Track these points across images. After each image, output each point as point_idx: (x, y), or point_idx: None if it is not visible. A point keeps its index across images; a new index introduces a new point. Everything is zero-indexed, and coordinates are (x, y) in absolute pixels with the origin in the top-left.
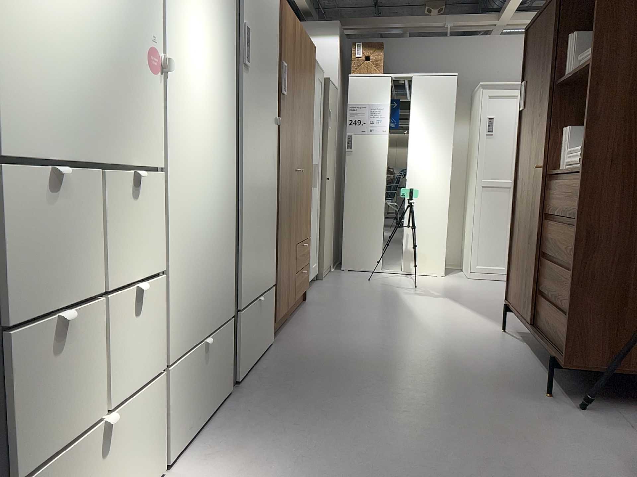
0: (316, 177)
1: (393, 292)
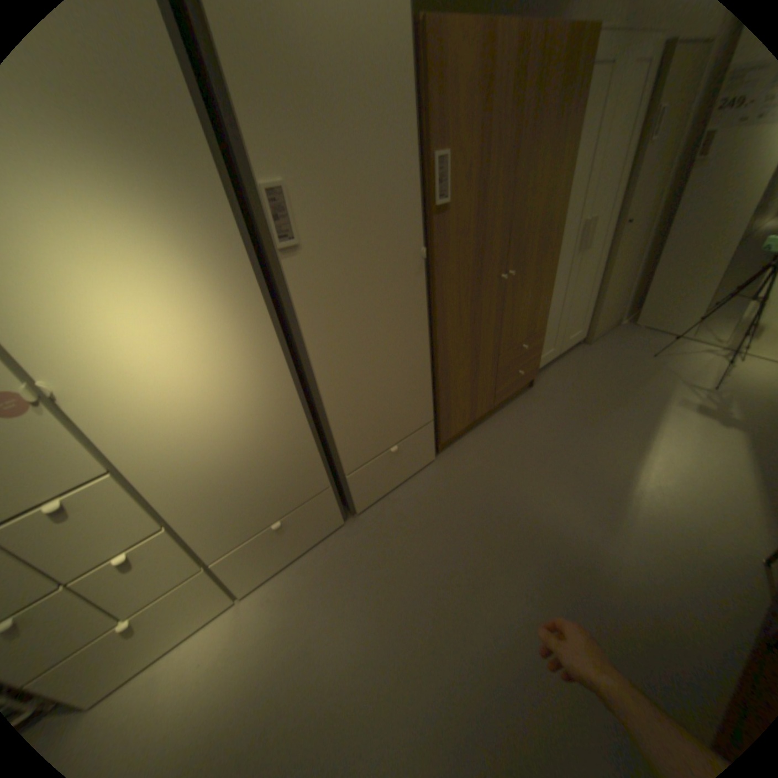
0: (601, 230)
1: (667, 392)
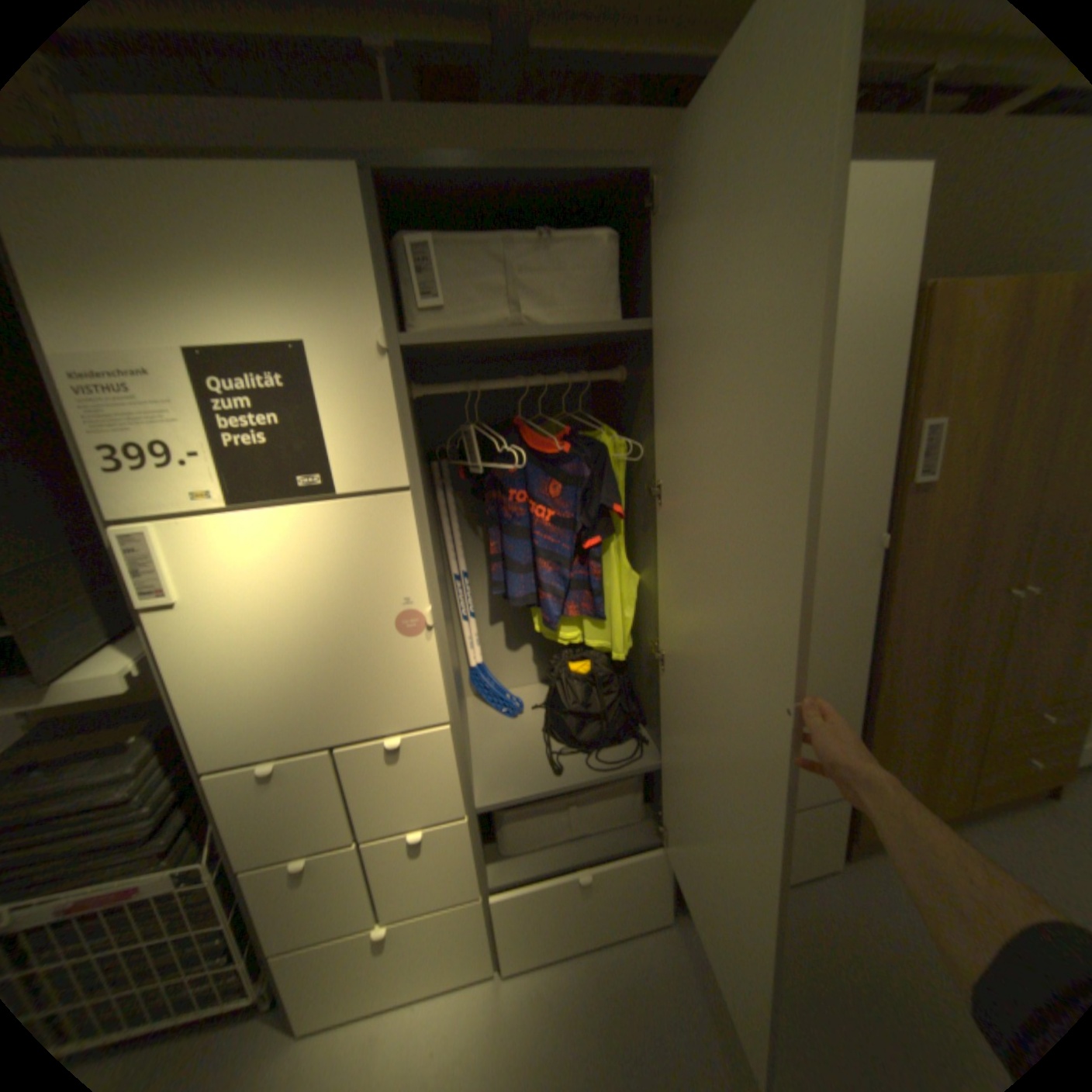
0: None
1: None
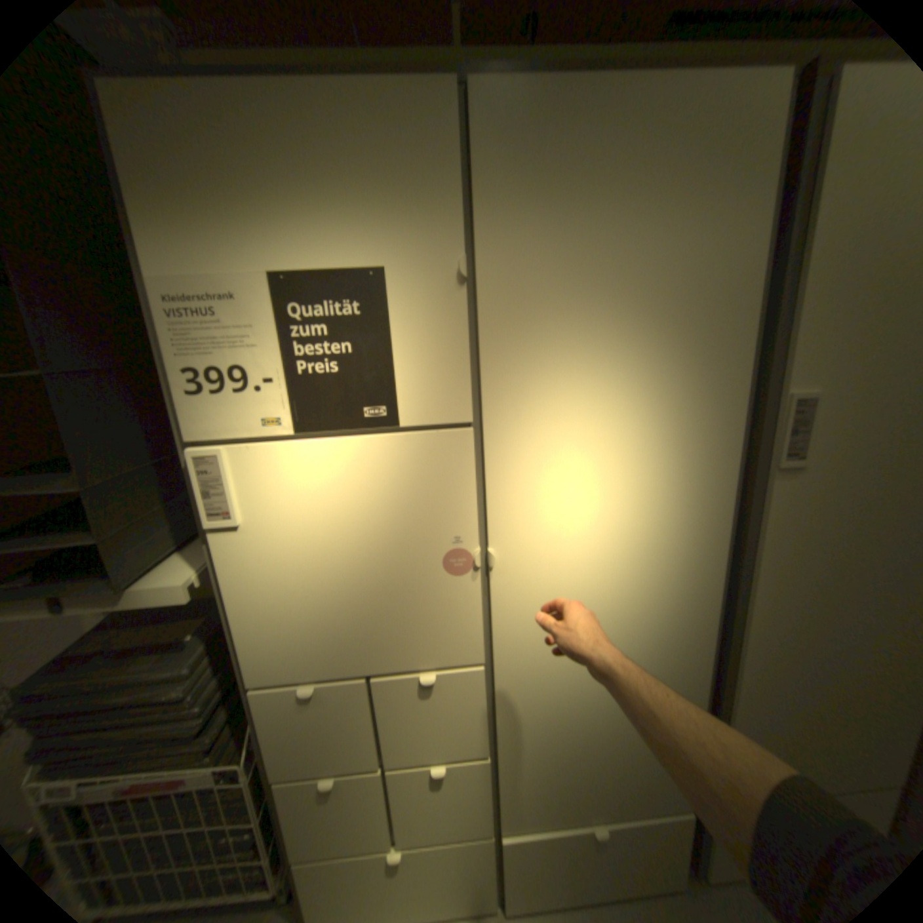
0: None
1: None
